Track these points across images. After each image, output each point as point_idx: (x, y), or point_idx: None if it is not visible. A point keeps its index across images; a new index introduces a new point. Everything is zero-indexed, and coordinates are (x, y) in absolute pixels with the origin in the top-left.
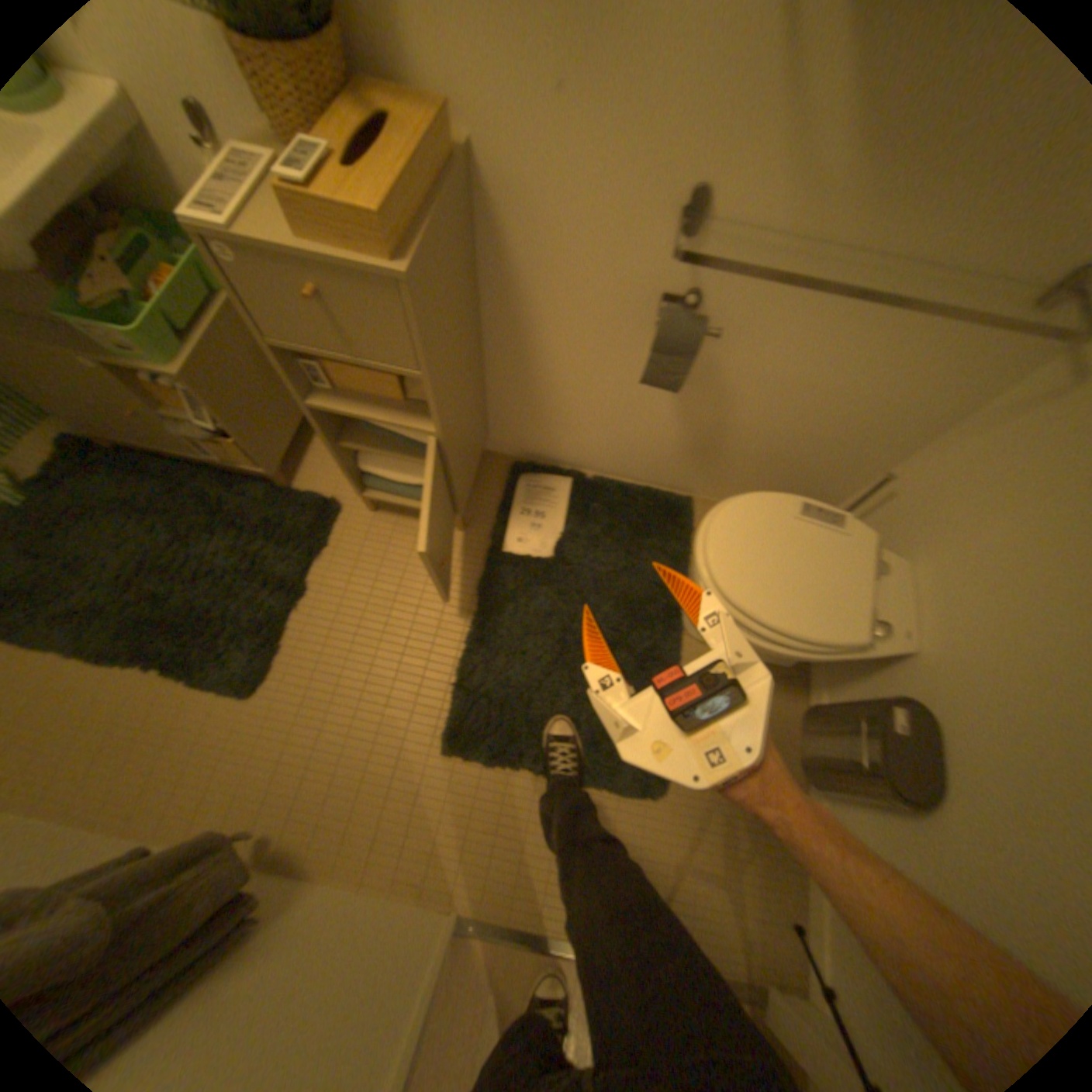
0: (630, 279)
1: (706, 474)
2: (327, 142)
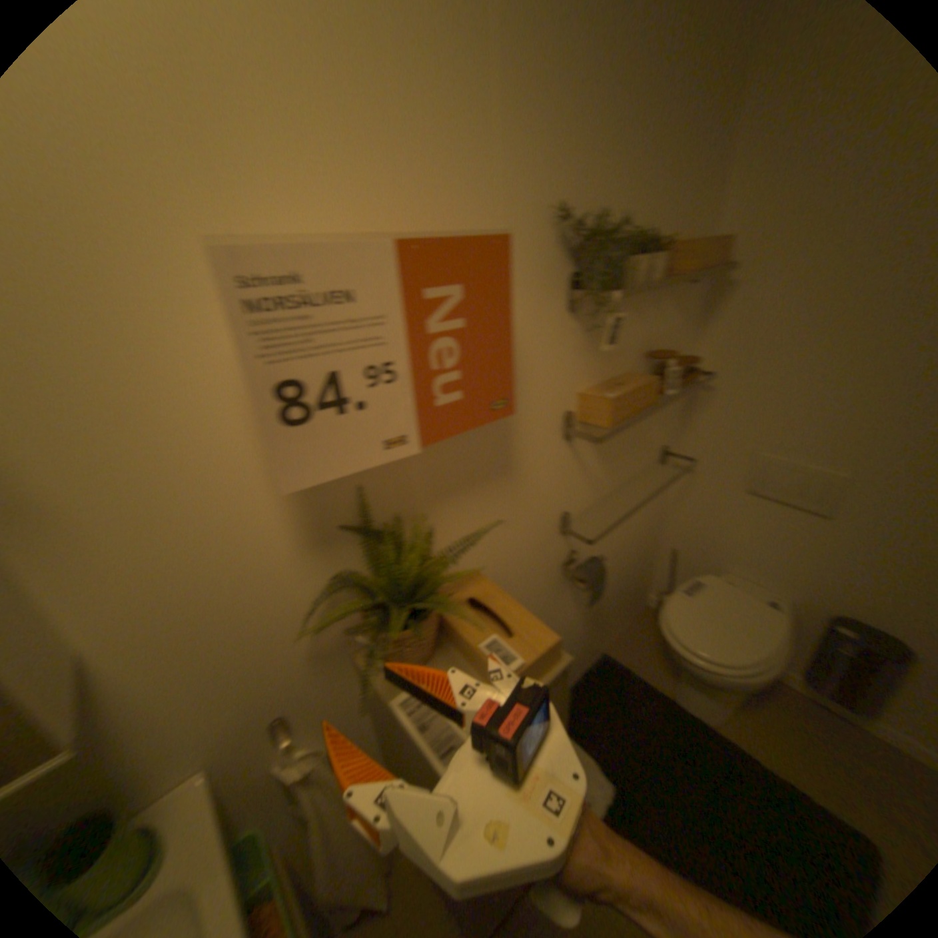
0: (546, 574)
1: (601, 634)
2: (493, 635)
